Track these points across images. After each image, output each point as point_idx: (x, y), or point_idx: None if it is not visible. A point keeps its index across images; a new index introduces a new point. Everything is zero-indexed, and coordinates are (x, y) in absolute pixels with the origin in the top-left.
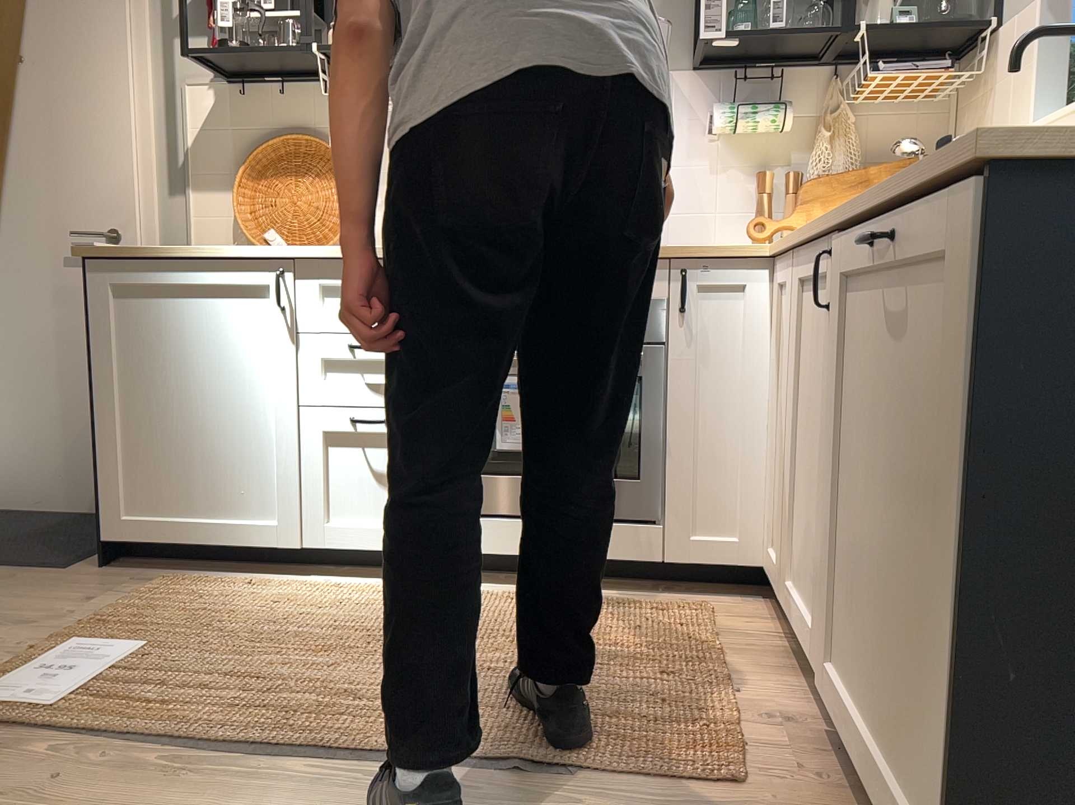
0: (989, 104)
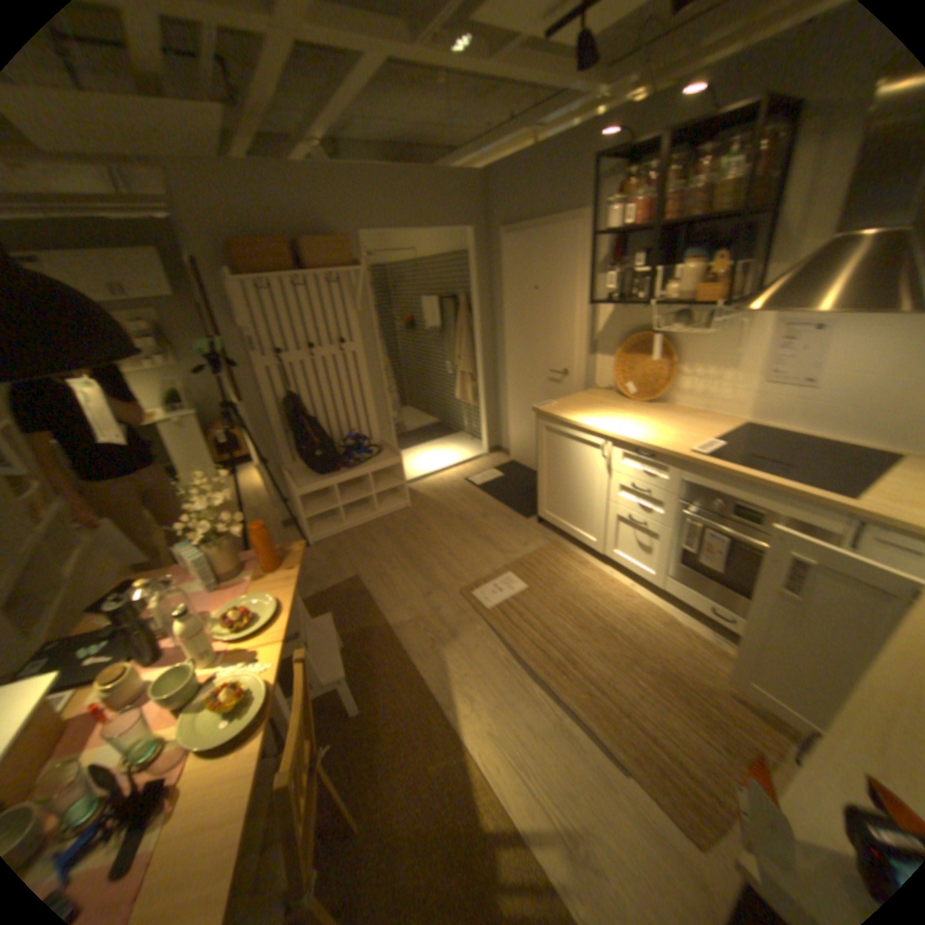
0: None
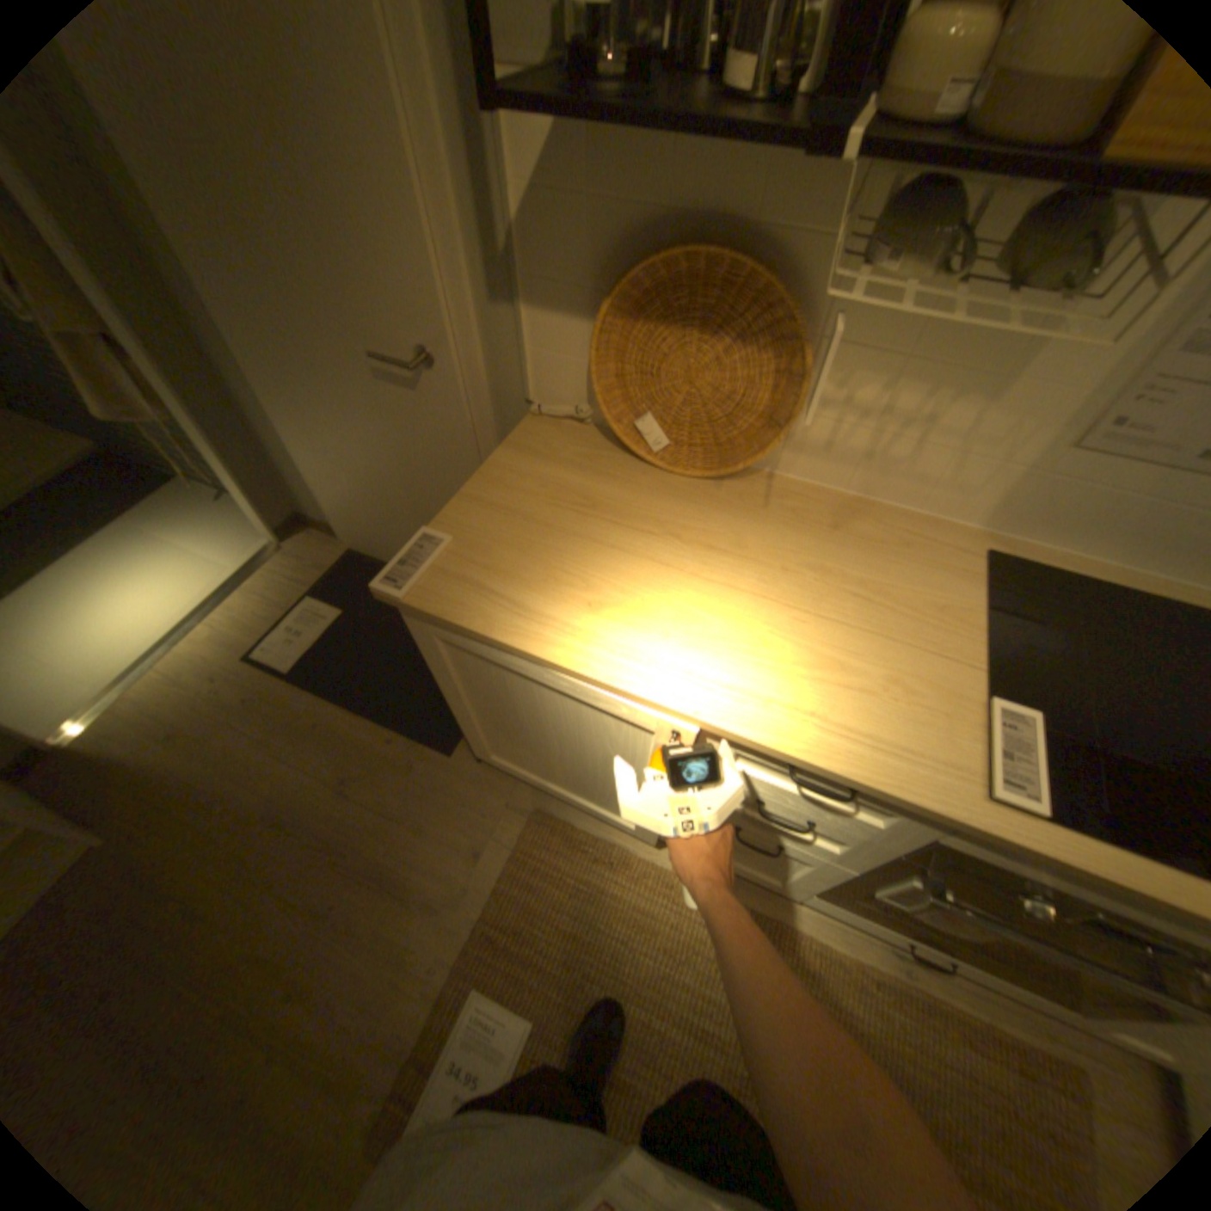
0: None
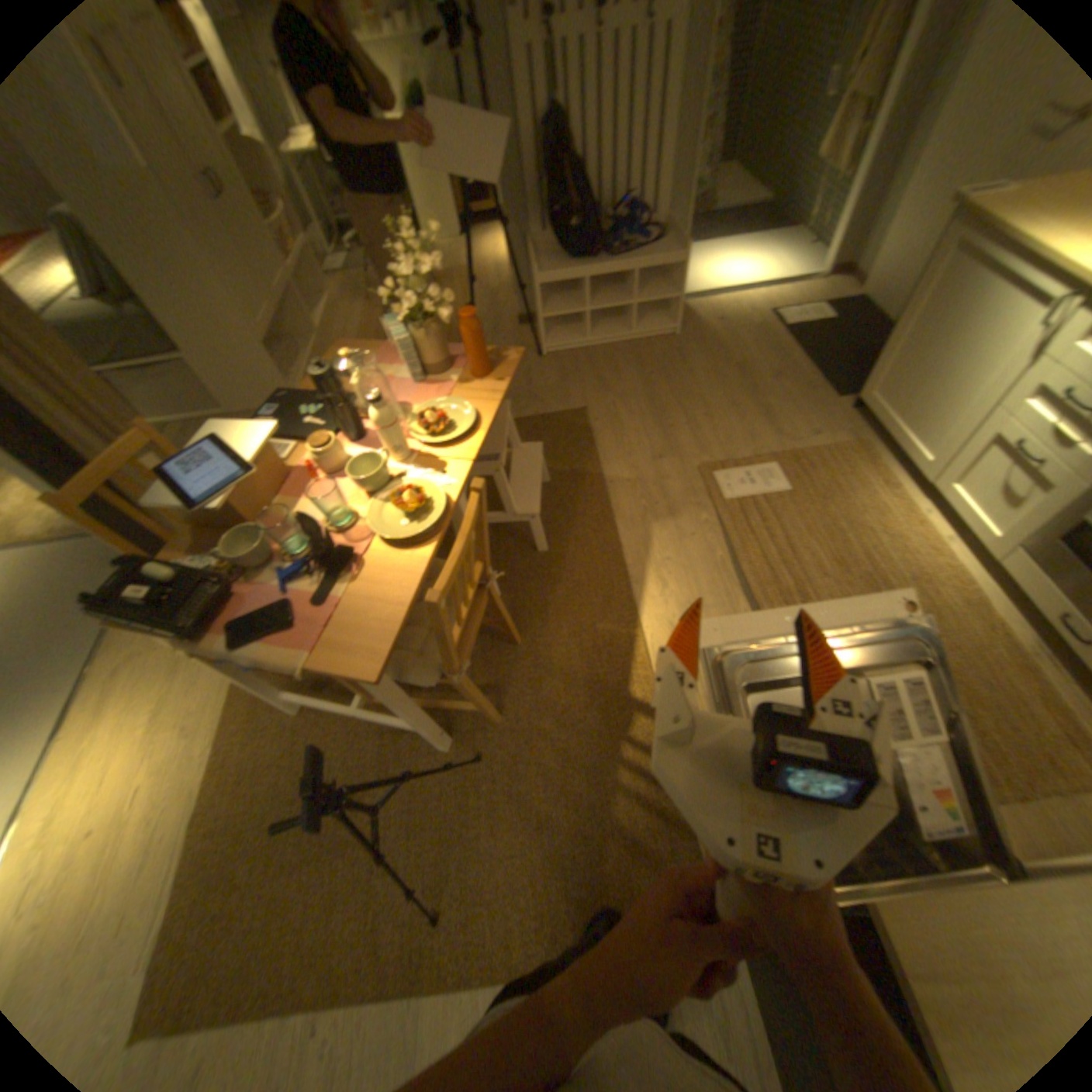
0: None
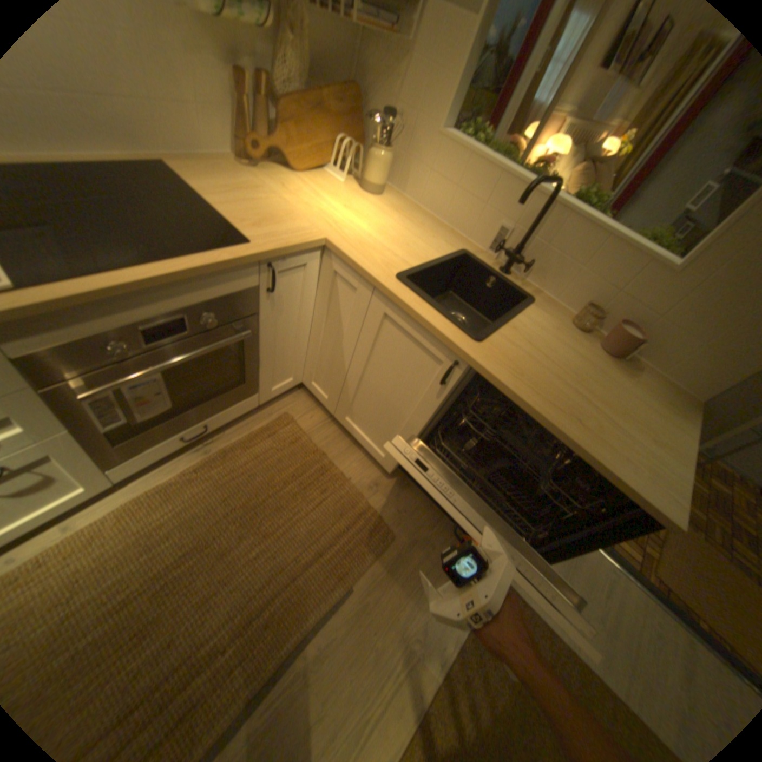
0: (409, 67)
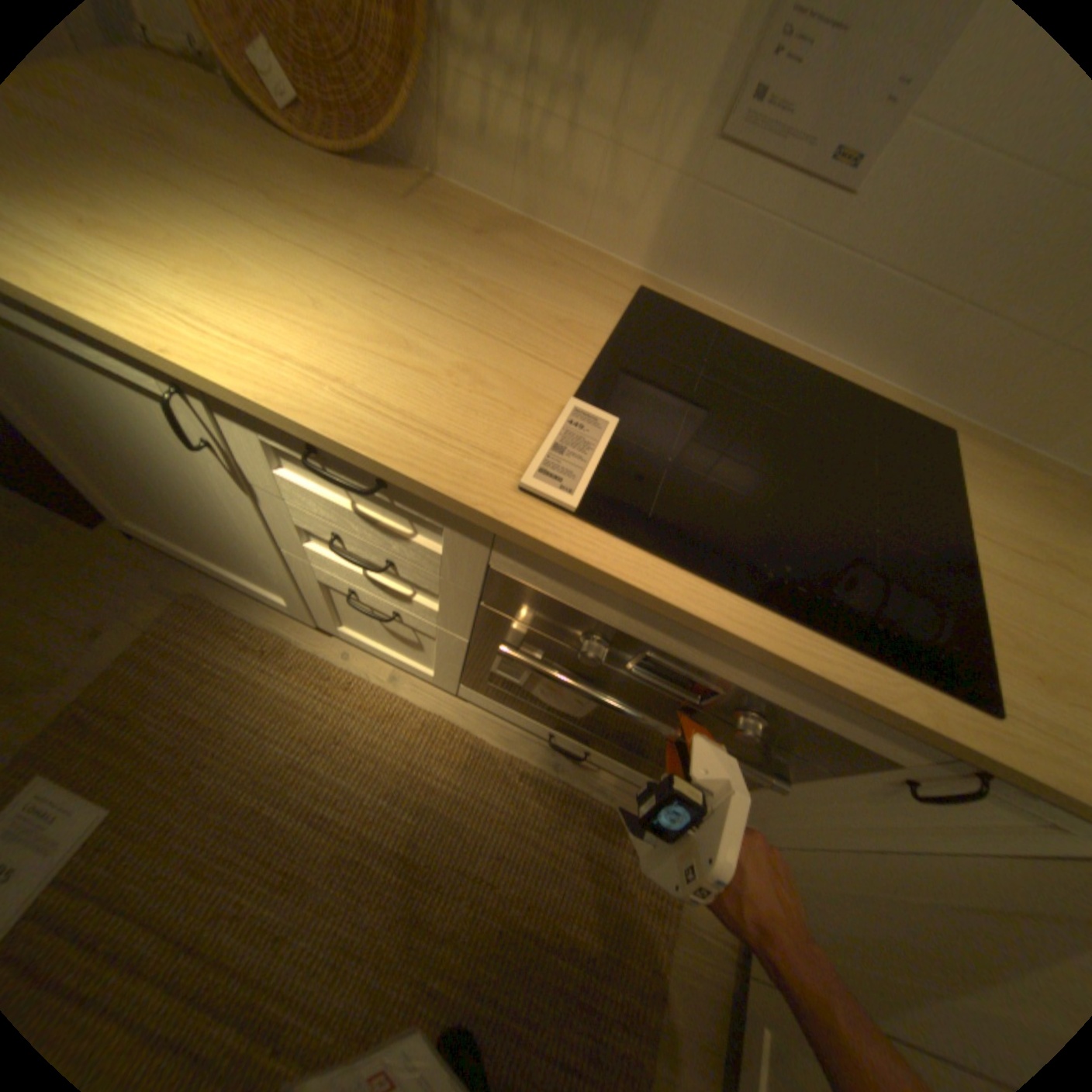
0: None
